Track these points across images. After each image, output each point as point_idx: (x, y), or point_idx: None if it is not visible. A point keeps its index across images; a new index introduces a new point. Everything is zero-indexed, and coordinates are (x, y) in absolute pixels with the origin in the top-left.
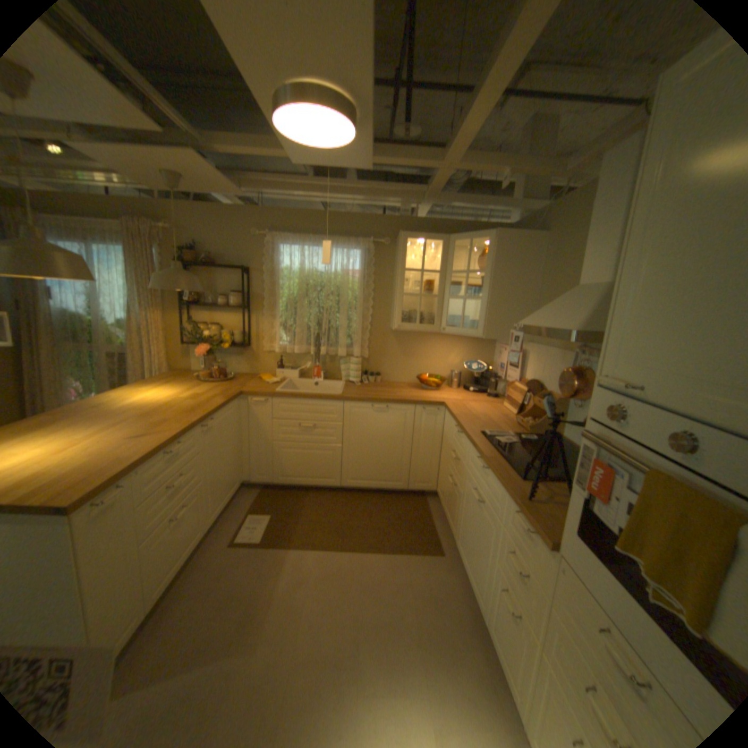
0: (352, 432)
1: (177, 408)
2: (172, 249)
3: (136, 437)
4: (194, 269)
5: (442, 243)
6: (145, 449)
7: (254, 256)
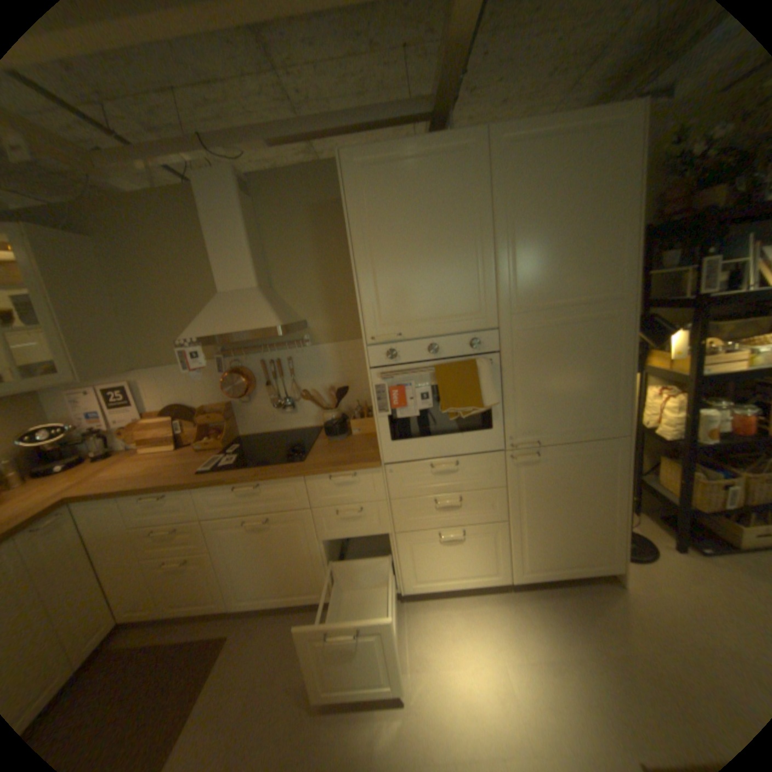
0: None
1: None
2: None
3: None
4: None
5: None
6: None
7: None
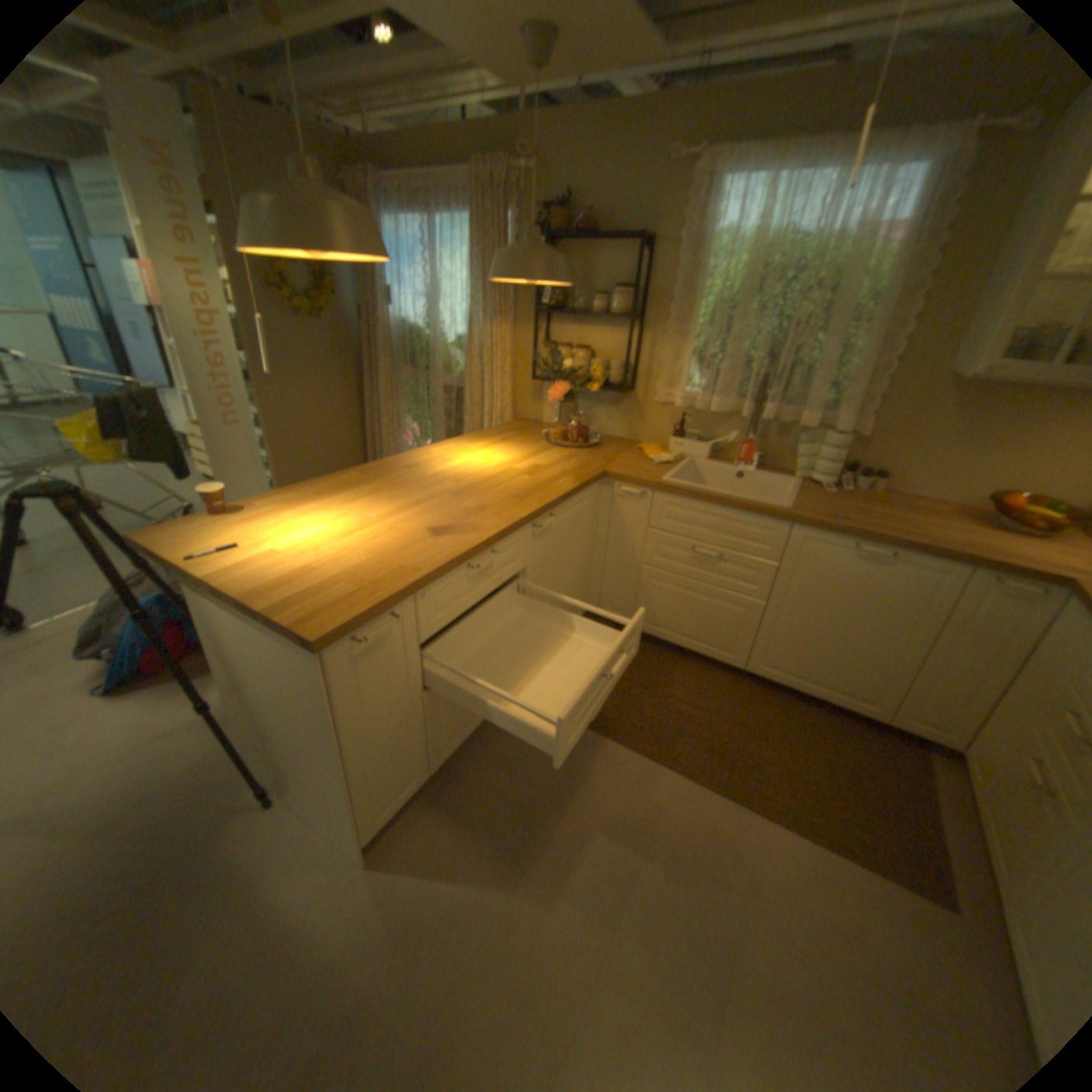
0: (796, 584)
1: (506, 485)
2: (535, 206)
3: (437, 530)
4: (564, 243)
5: None
6: (442, 555)
7: (669, 206)
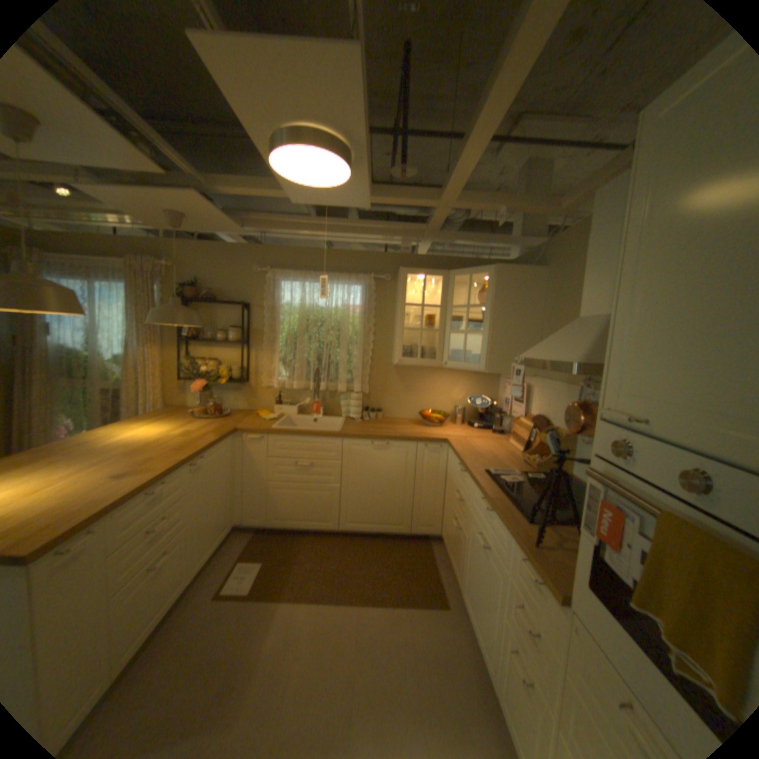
0: (351, 469)
1: (168, 444)
2: (174, 284)
3: (119, 475)
4: (196, 304)
5: (443, 278)
6: (127, 488)
7: (256, 291)
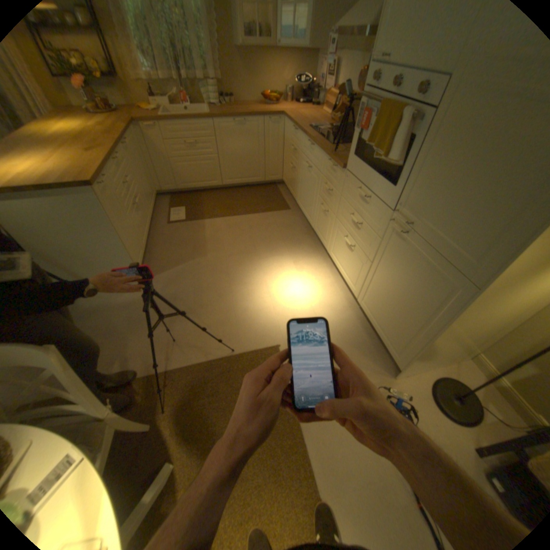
0: (222, 144)
1: (94, 132)
2: None
3: (86, 150)
4: None
5: None
6: (101, 154)
7: None
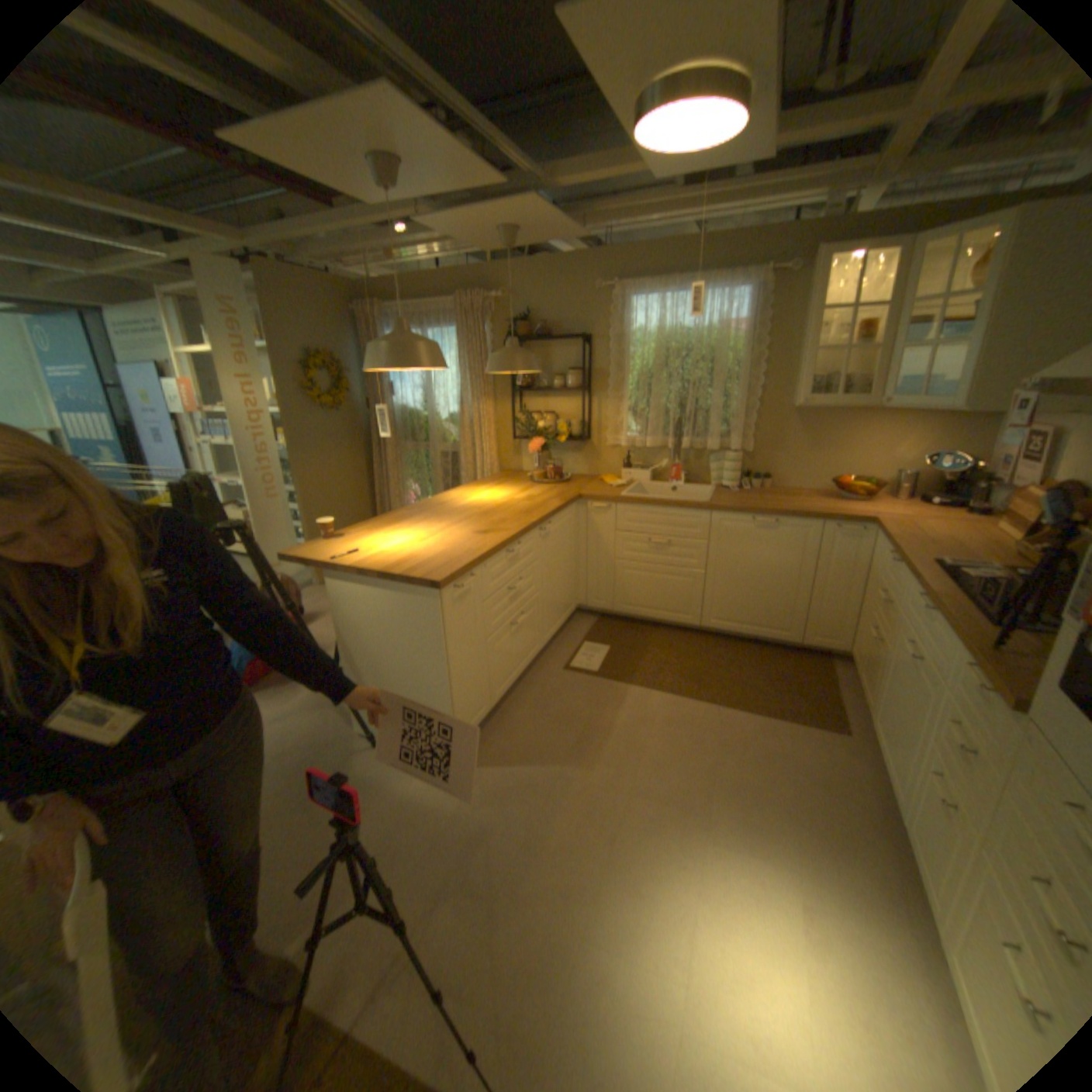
0: (720, 553)
1: (514, 508)
2: (503, 322)
3: (481, 533)
4: (527, 345)
5: (900, 250)
6: (491, 543)
7: (597, 317)
